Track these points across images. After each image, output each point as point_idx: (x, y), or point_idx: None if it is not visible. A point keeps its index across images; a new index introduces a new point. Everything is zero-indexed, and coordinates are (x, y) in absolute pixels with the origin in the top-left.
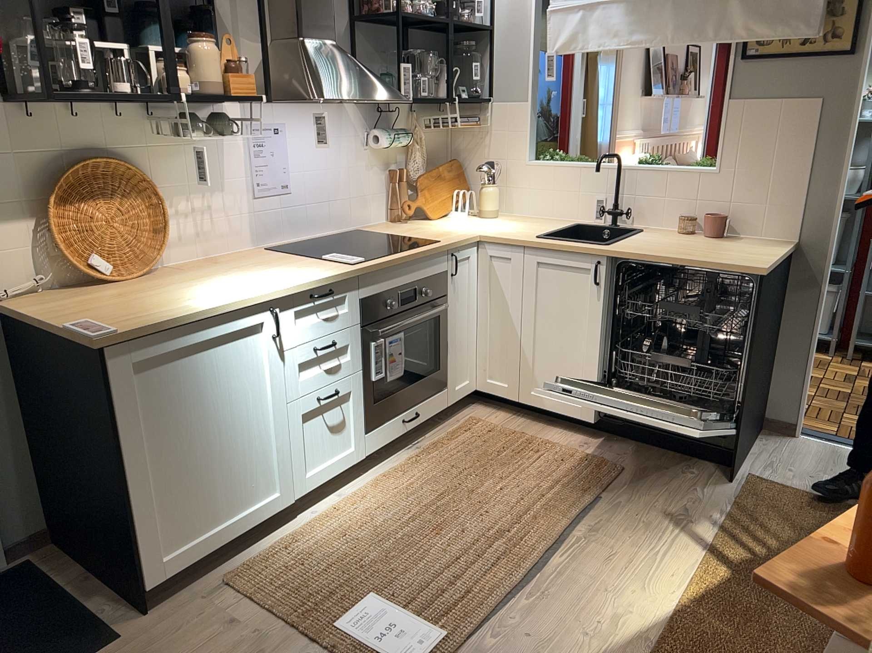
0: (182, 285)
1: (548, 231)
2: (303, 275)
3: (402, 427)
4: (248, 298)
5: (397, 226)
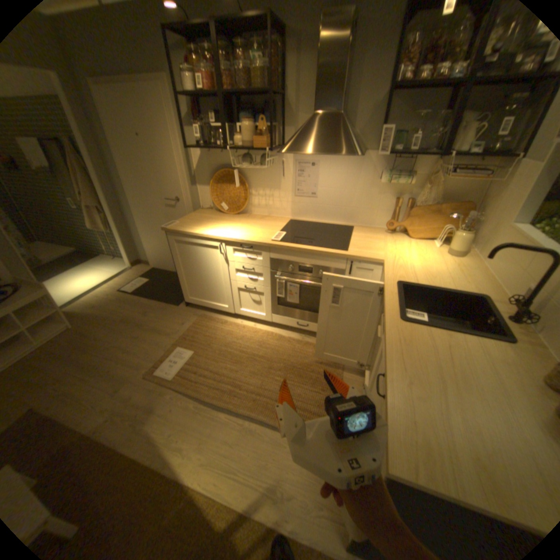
0: (226, 222)
1: (434, 284)
2: (247, 235)
3: (295, 323)
4: (210, 235)
5: (378, 233)
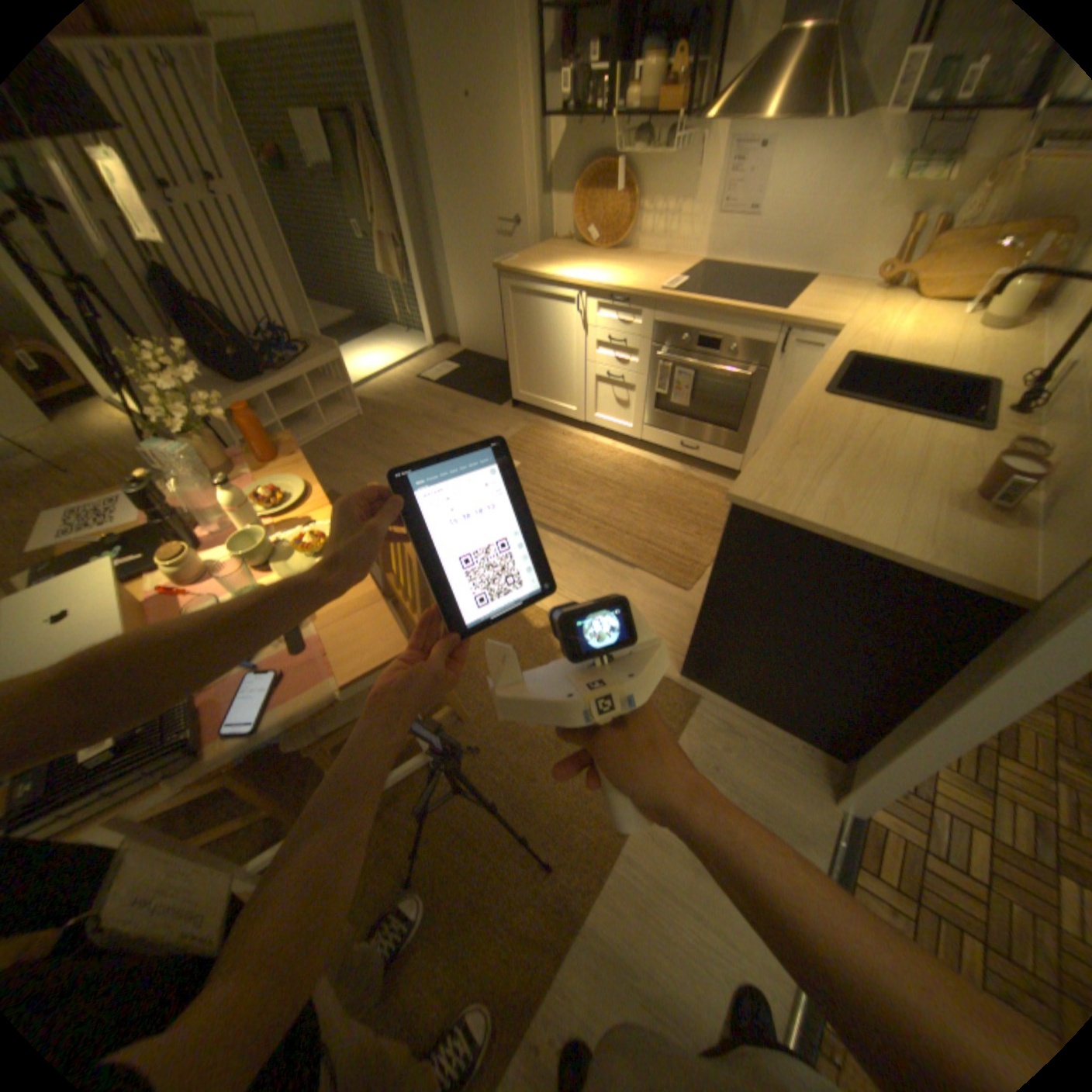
0: (591, 261)
1: (911, 362)
2: (622, 281)
3: (677, 445)
4: (564, 278)
5: (859, 289)
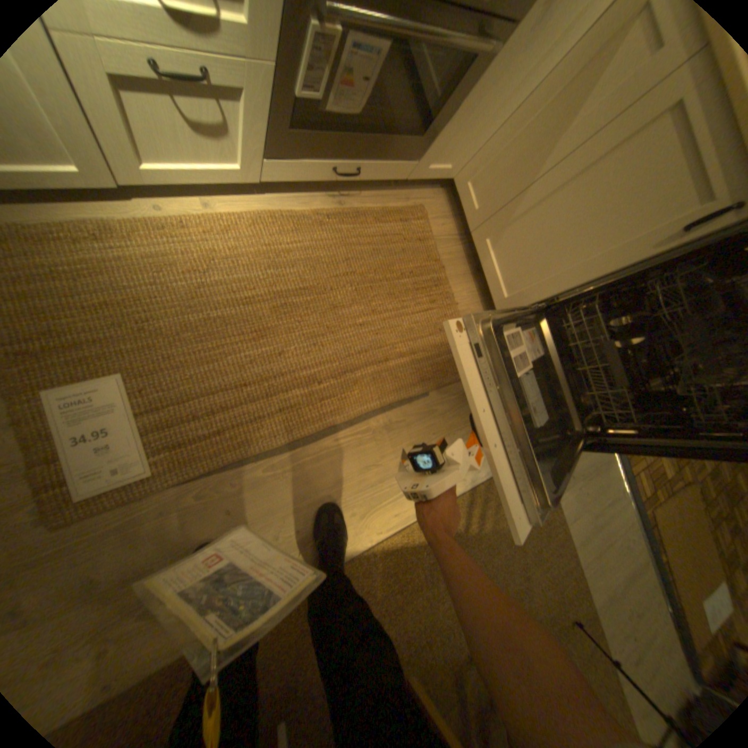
0: None
1: None
2: None
3: (329, 173)
4: None
5: None
